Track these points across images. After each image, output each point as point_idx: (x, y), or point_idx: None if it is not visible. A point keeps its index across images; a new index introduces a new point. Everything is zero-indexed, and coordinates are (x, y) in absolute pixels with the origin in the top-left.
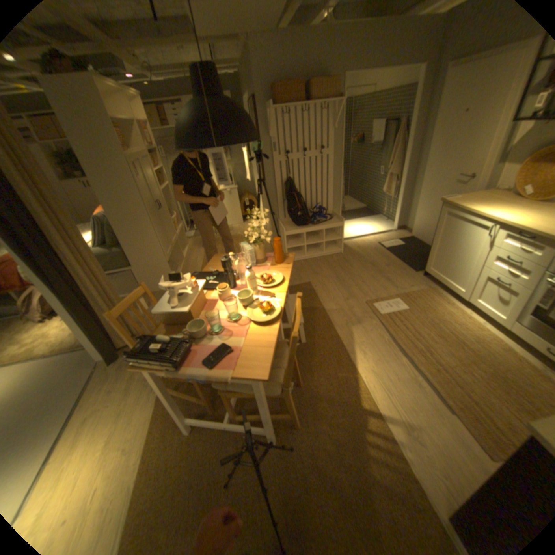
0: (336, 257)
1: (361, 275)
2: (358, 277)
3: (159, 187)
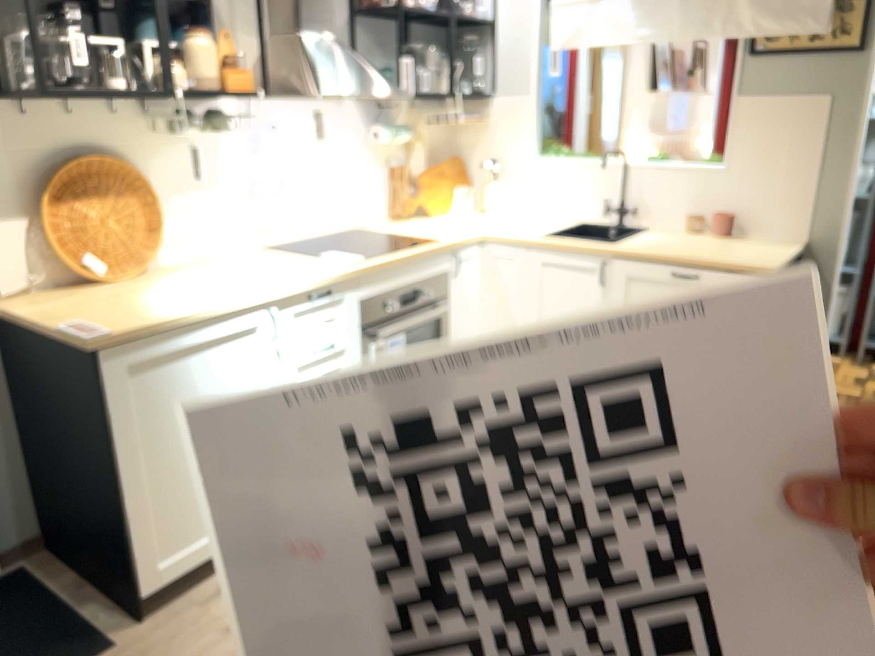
0: None
1: None
2: None
3: None
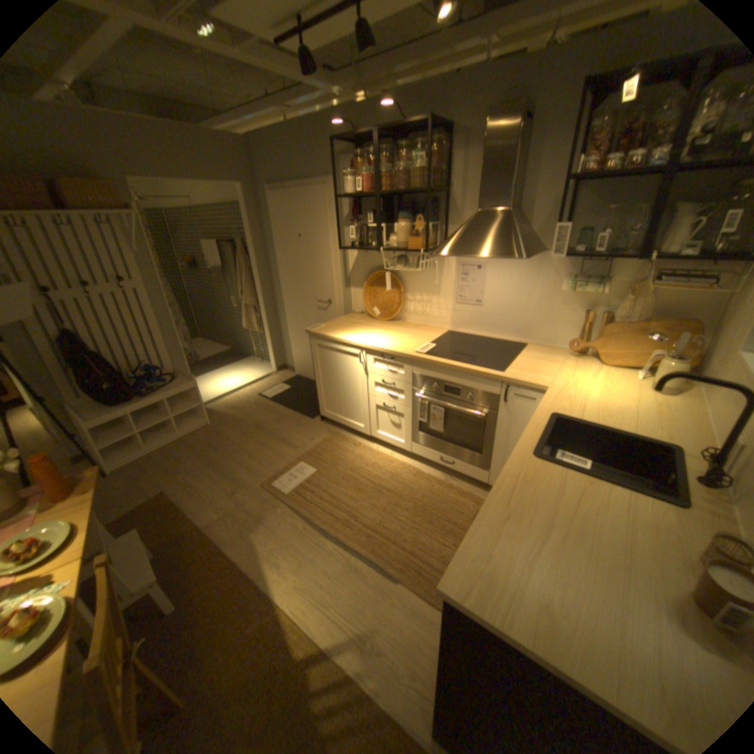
0: (202, 434)
1: (246, 448)
2: (241, 453)
3: None
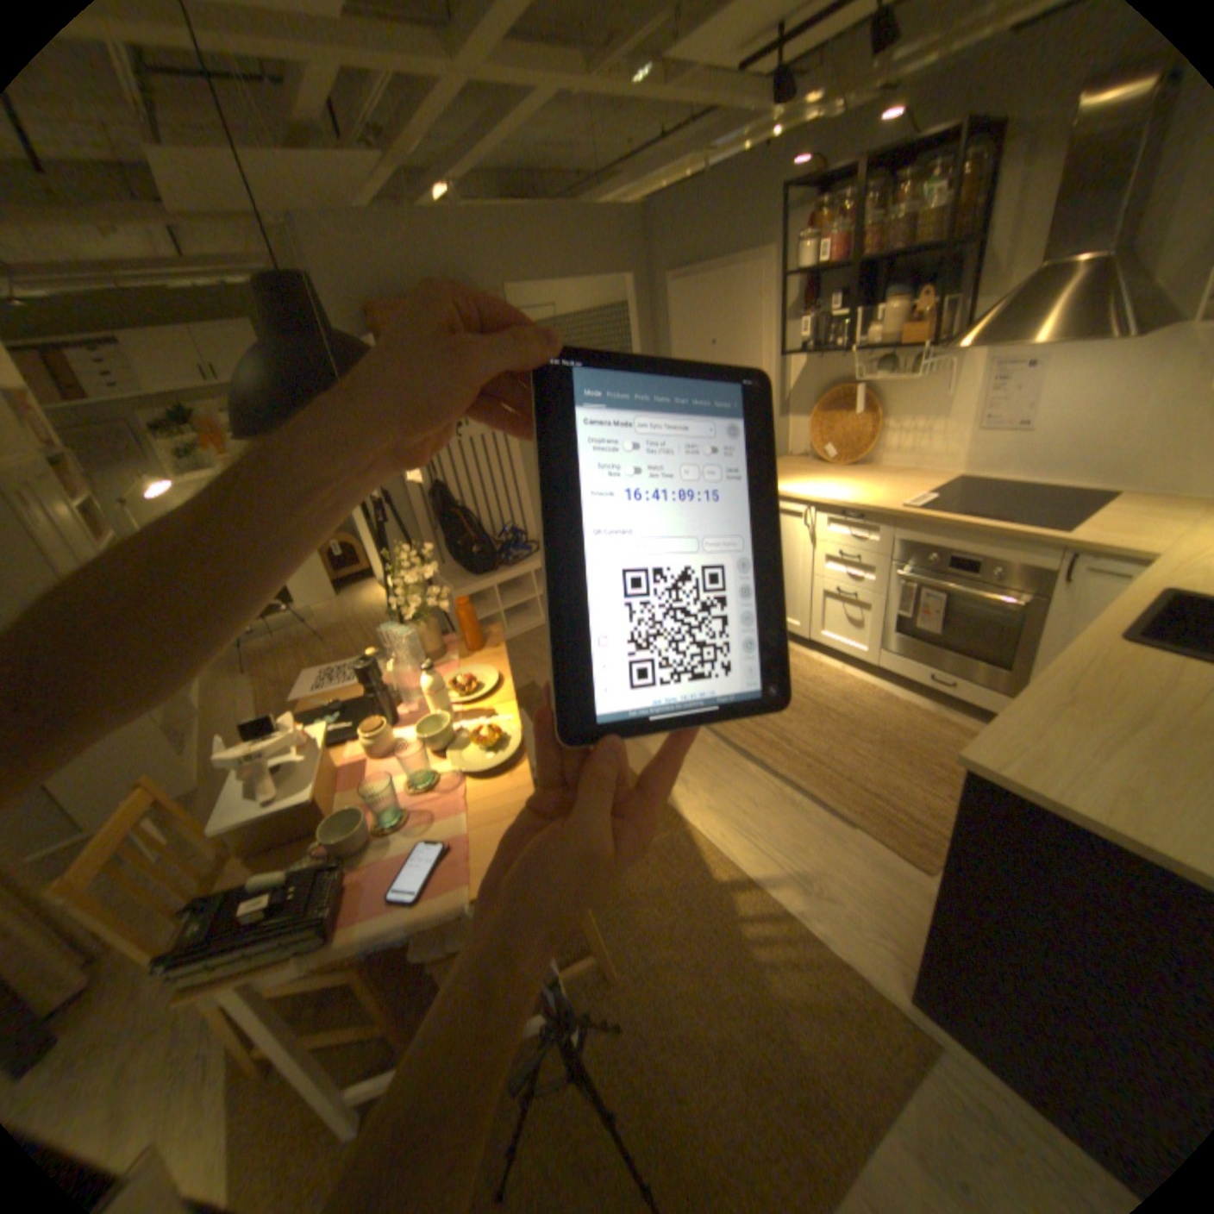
0: None
1: None
2: None
3: (92, 546)
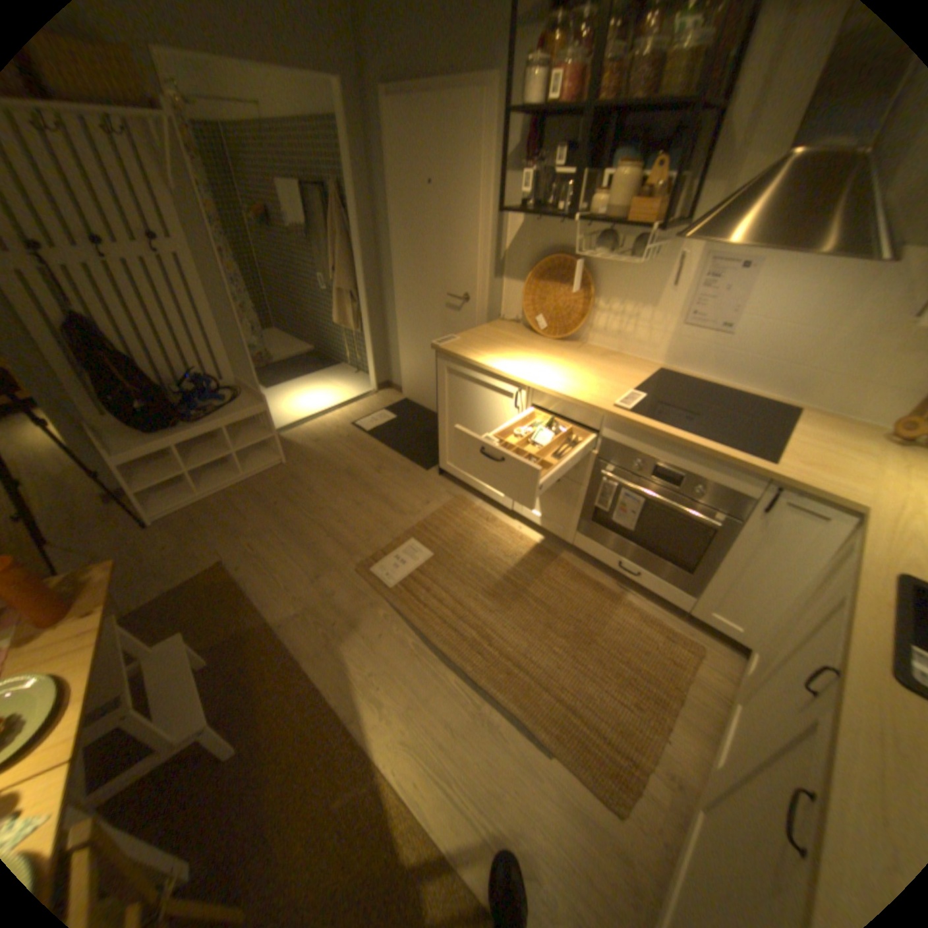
0: (276, 476)
1: (336, 505)
2: (329, 513)
3: None
